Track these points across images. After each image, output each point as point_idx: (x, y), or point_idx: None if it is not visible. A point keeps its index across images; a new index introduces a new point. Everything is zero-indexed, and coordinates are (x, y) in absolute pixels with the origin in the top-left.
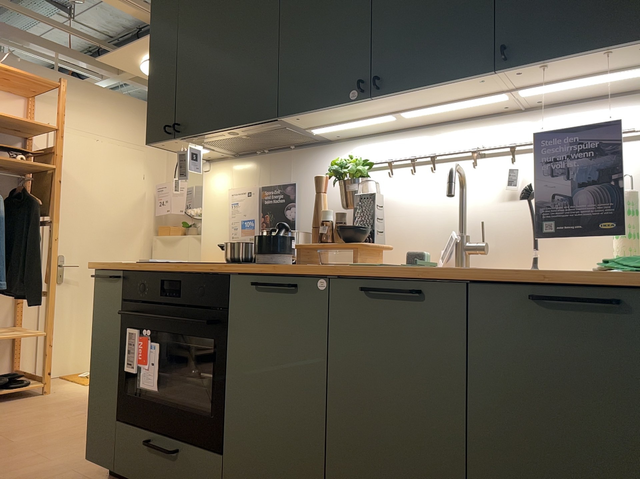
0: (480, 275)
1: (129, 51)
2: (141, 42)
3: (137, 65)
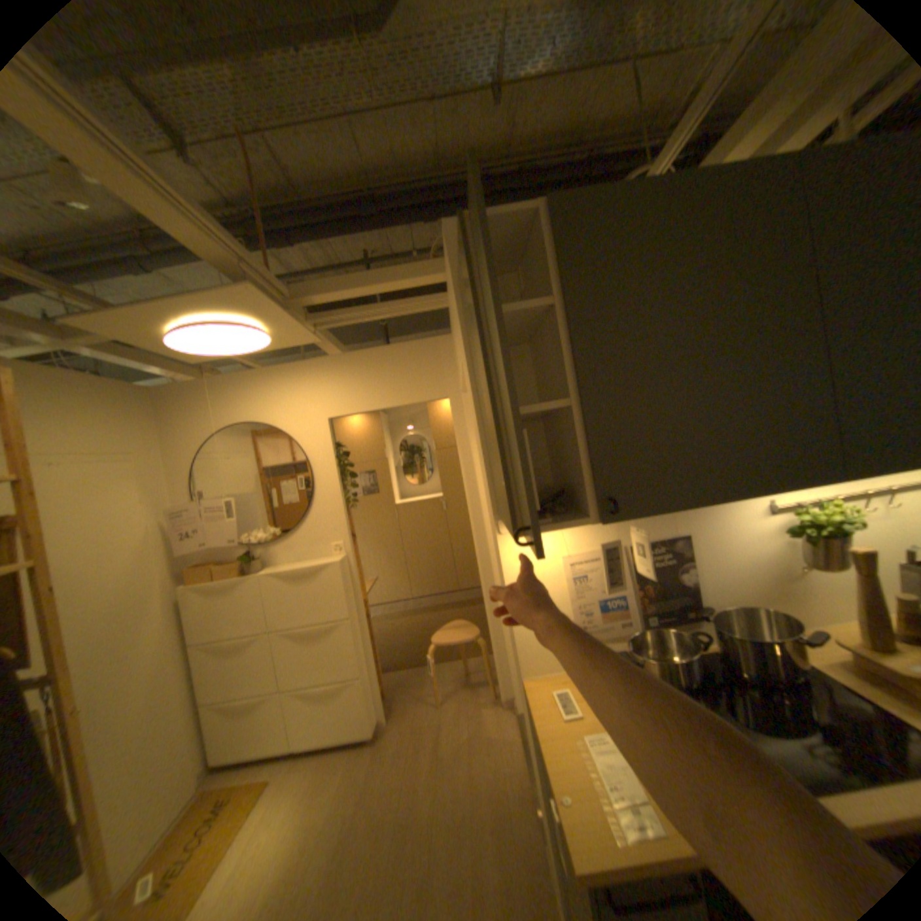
0: None
1: (157, 307)
2: (200, 294)
3: (153, 329)
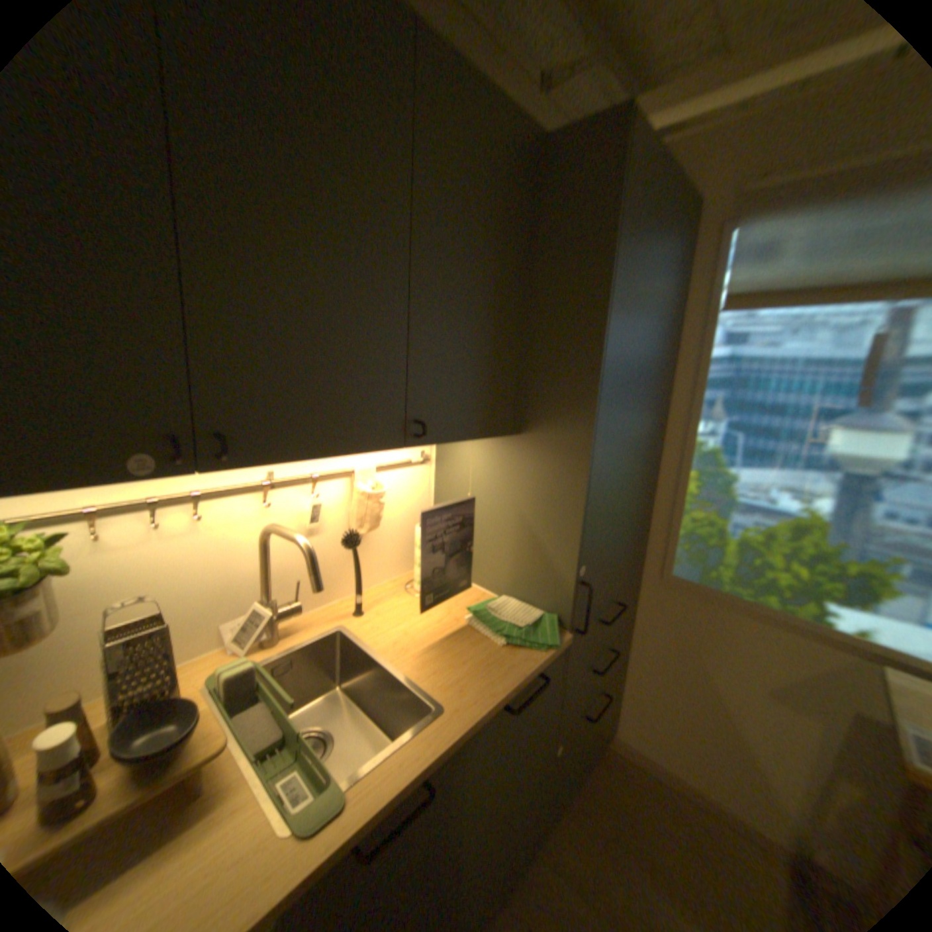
0: (483, 724)
1: None
2: None
3: None
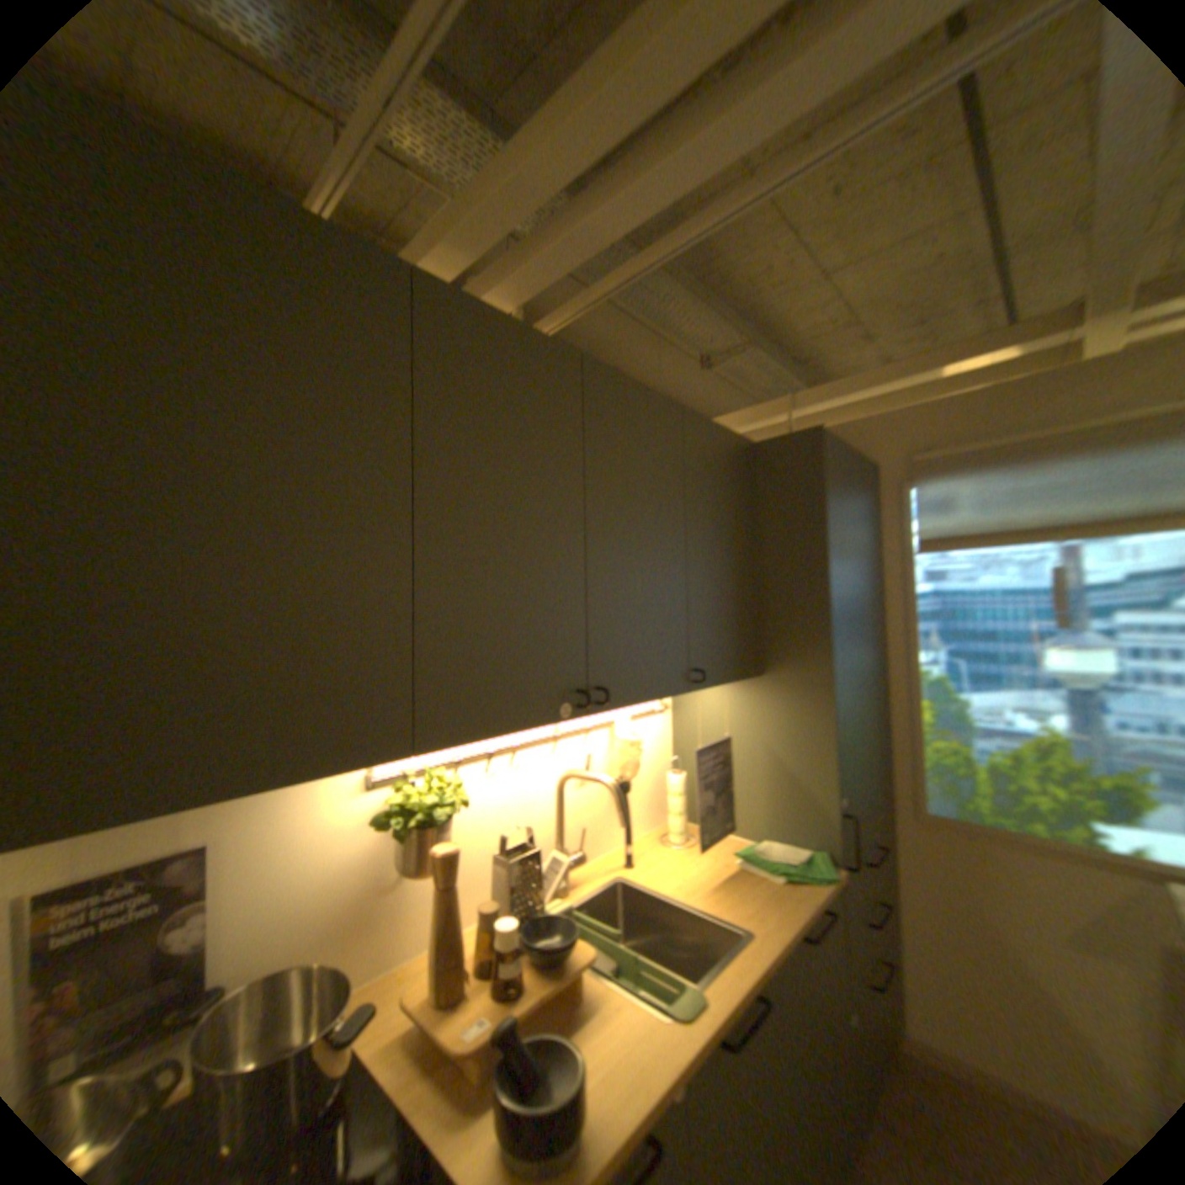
0: (795, 946)
1: None
2: None
3: None
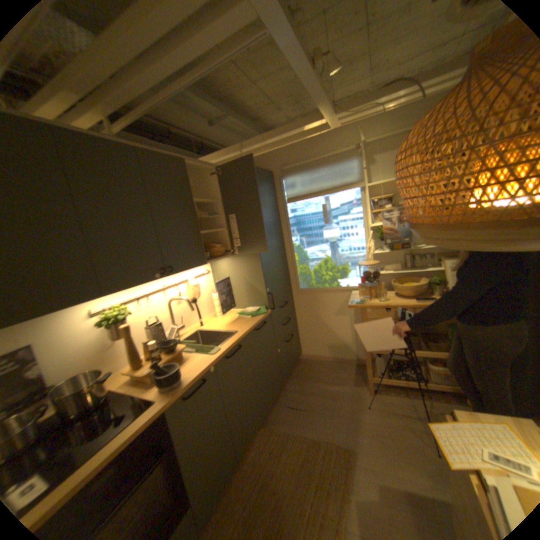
0: (248, 331)
1: None
2: None
3: None
